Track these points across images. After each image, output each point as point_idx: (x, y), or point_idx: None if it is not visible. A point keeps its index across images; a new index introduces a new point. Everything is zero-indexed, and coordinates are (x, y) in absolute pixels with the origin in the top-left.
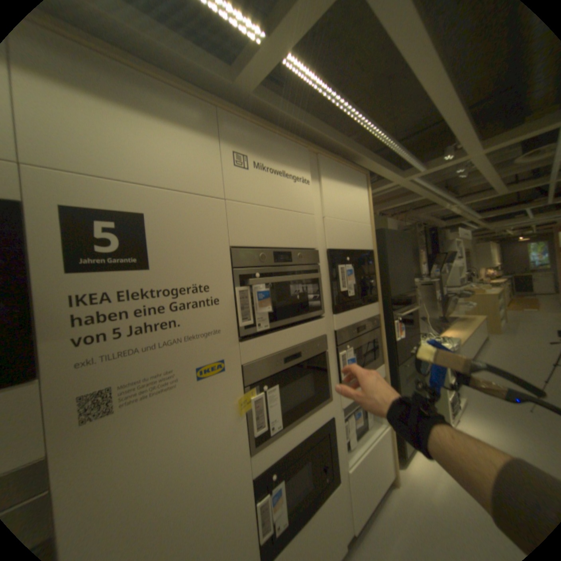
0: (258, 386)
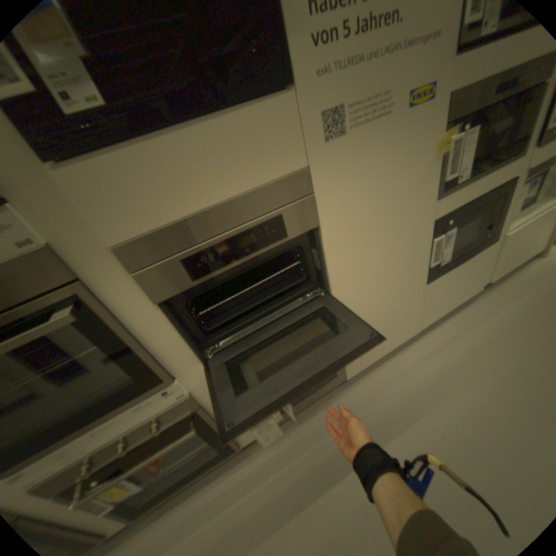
0: (459, 124)
